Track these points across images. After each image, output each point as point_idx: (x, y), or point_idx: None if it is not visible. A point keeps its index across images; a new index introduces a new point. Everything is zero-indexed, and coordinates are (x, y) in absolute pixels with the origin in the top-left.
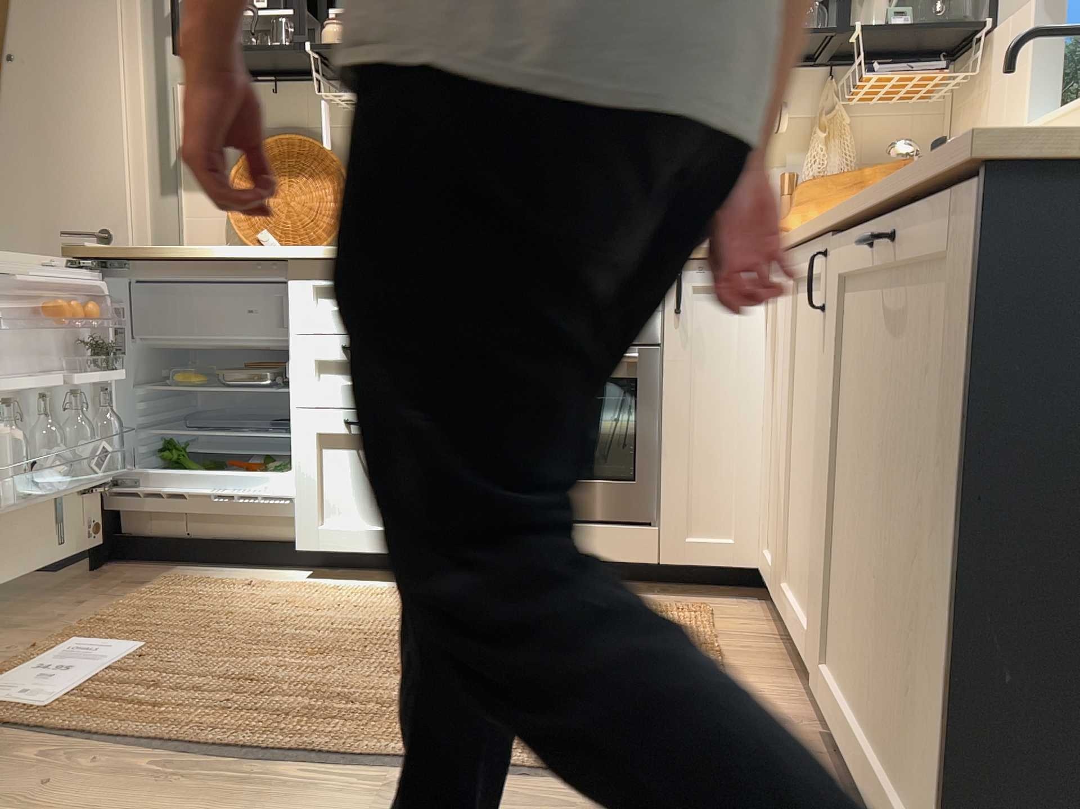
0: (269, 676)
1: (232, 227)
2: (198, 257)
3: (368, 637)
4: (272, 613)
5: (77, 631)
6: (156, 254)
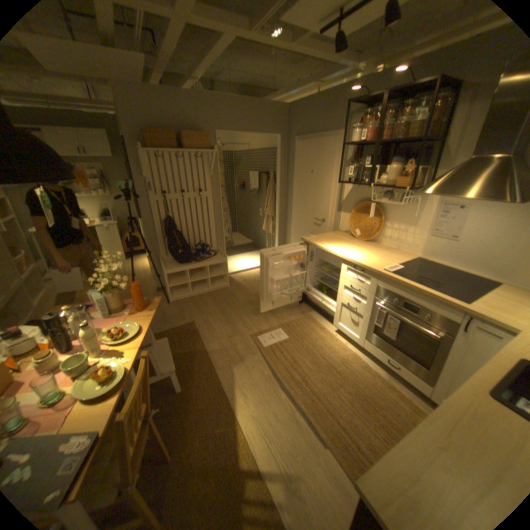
0: (301, 362)
1: (349, 226)
2: (324, 250)
3: (328, 363)
4: (317, 340)
5: (283, 324)
6: (316, 246)
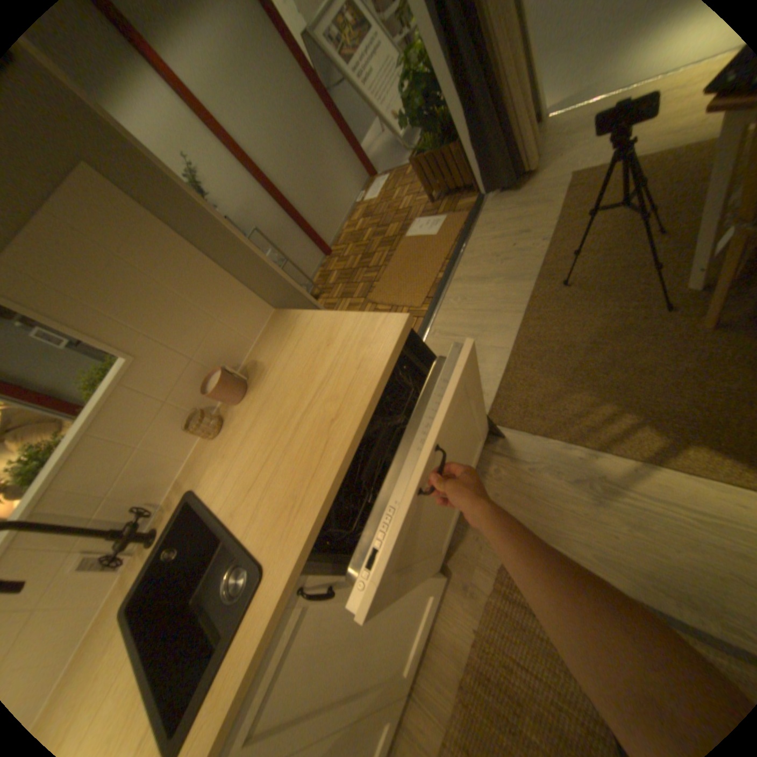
0: None
1: None
2: None
3: None
4: None
5: None
6: None
